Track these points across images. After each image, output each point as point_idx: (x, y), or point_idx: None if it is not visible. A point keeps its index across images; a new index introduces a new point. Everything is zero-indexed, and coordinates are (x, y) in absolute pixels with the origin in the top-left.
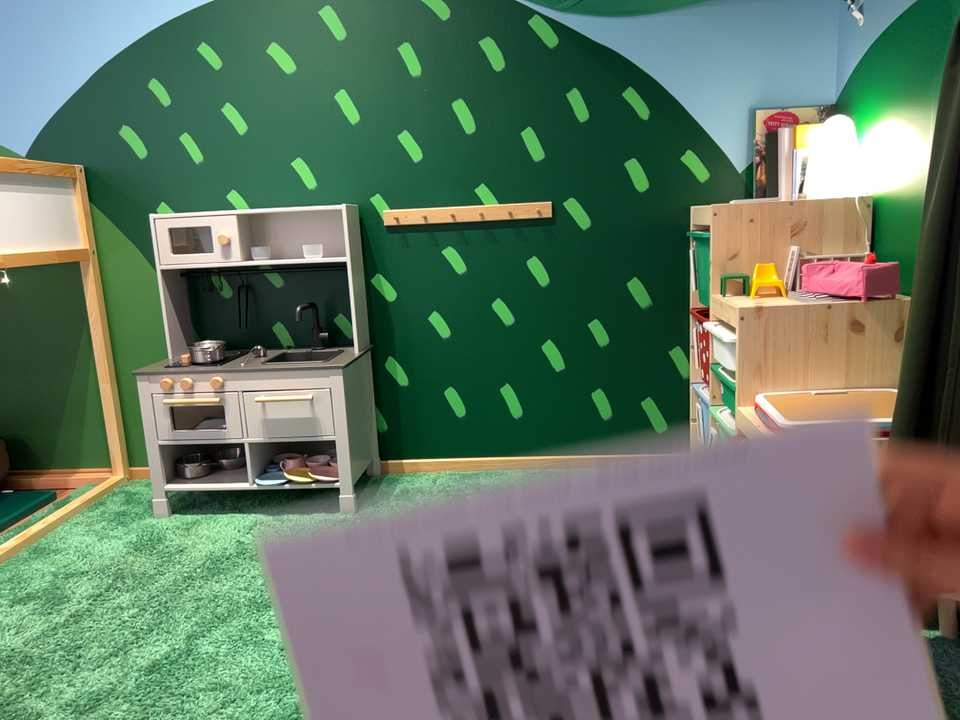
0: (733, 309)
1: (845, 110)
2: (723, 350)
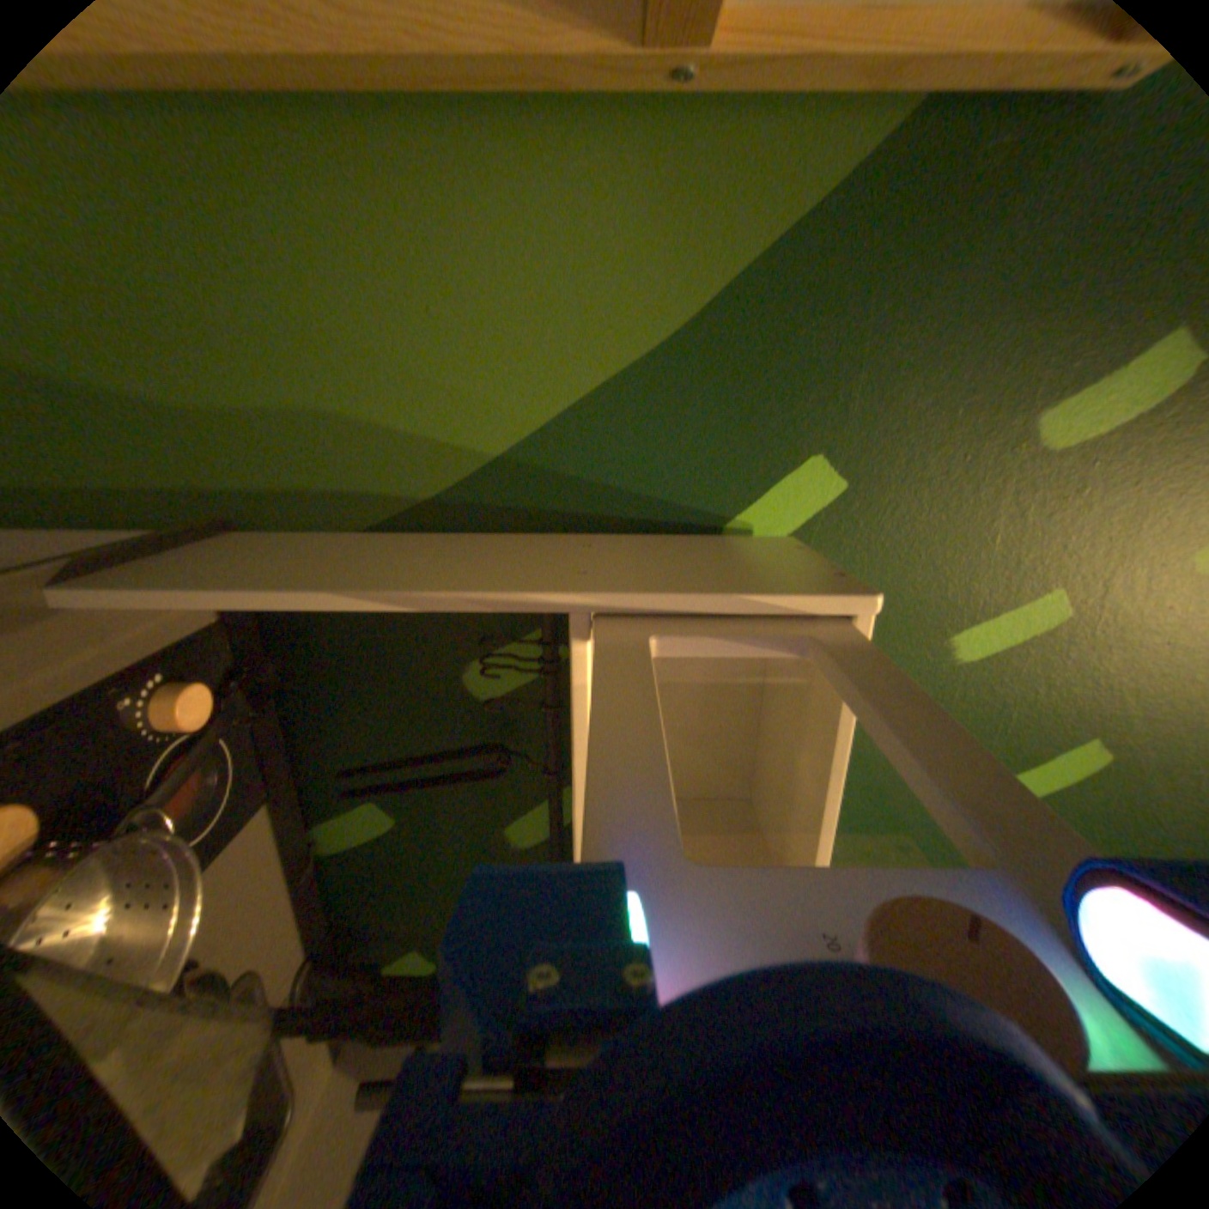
0: None
1: None
2: None
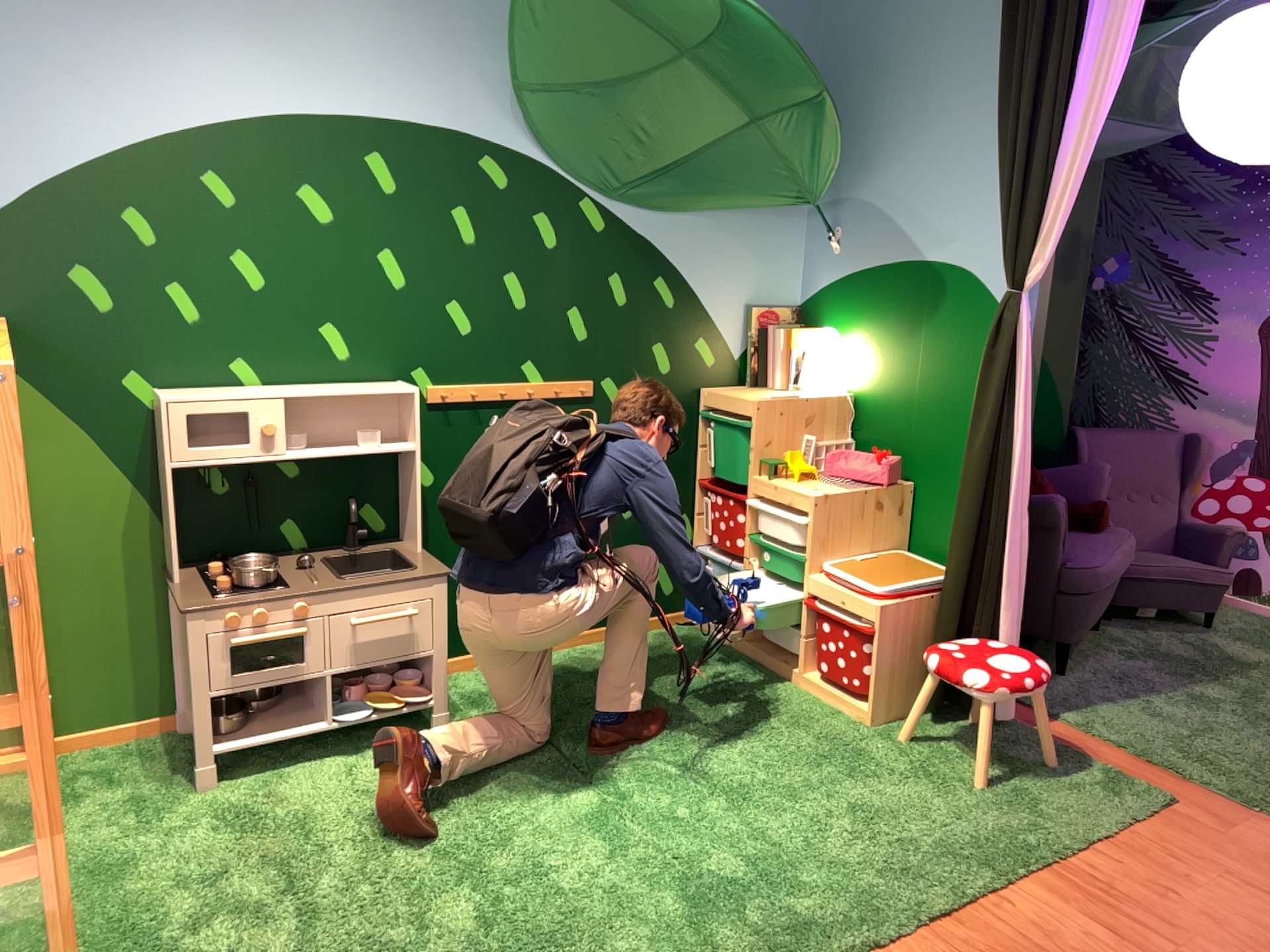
0: (810, 497)
1: (822, 322)
2: (776, 524)
